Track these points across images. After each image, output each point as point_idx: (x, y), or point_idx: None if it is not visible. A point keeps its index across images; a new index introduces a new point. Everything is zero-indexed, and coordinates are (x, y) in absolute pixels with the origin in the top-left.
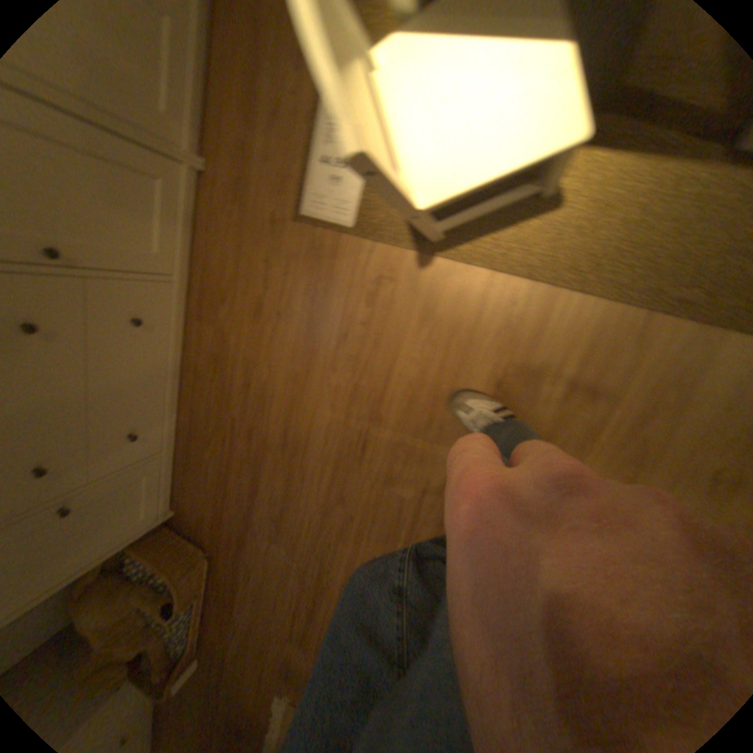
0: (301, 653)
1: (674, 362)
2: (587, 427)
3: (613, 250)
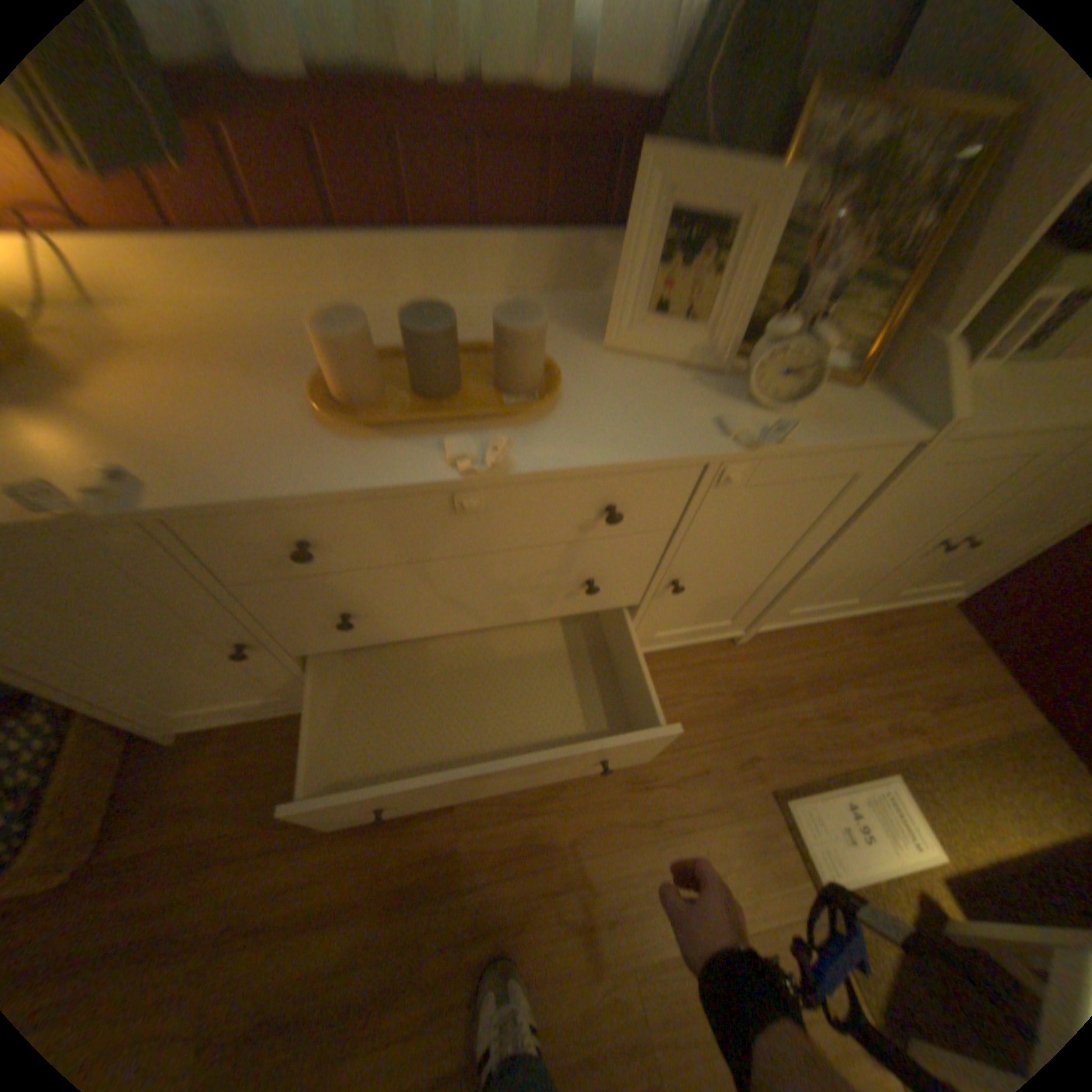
0: None
1: None
2: None
3: None
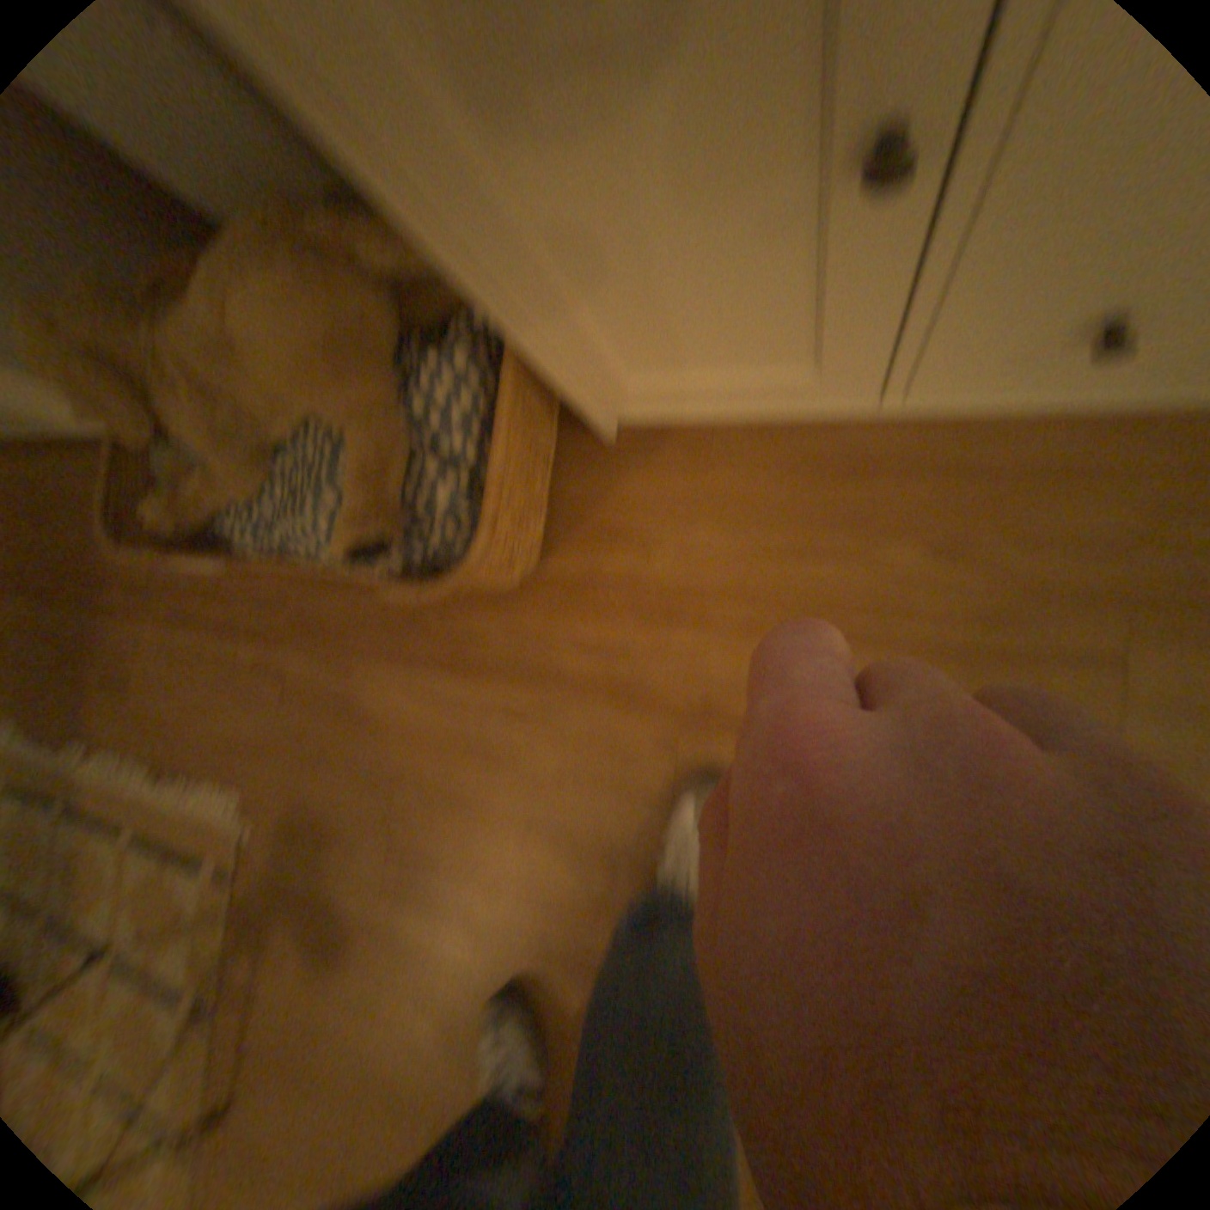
0: (379, 904)
1: None
2: None
3: None
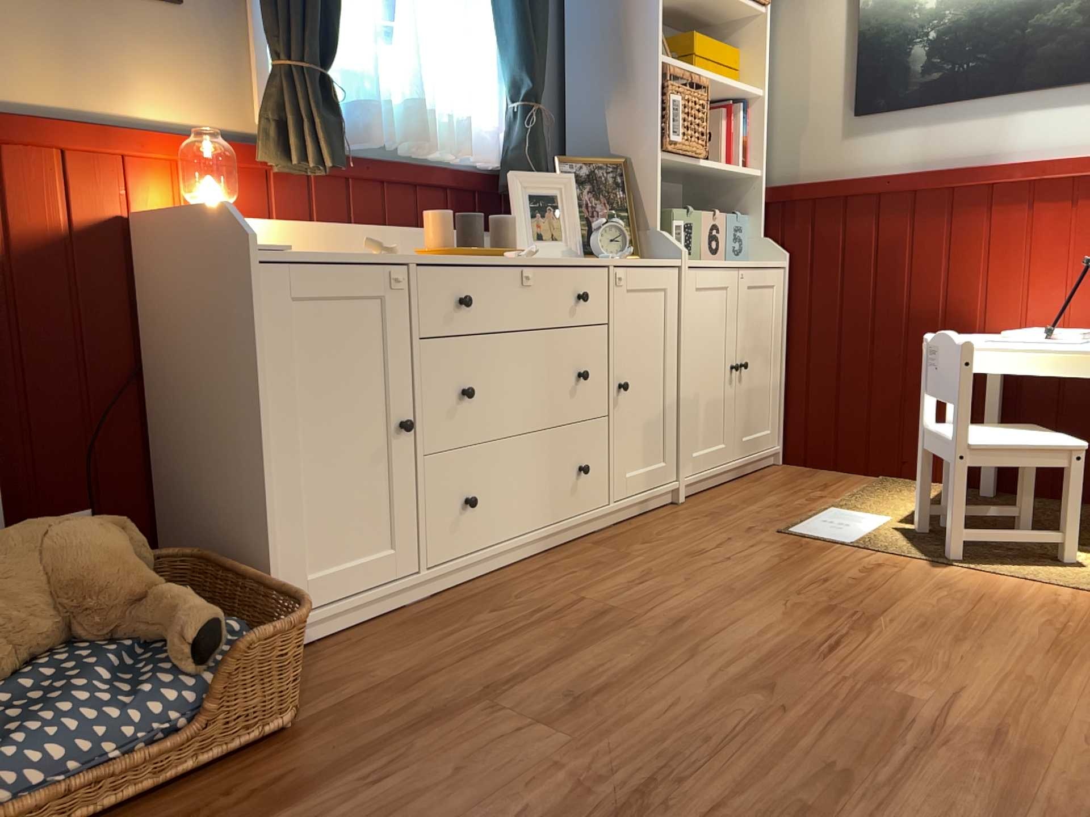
0: None
1: None
2: None
3: None
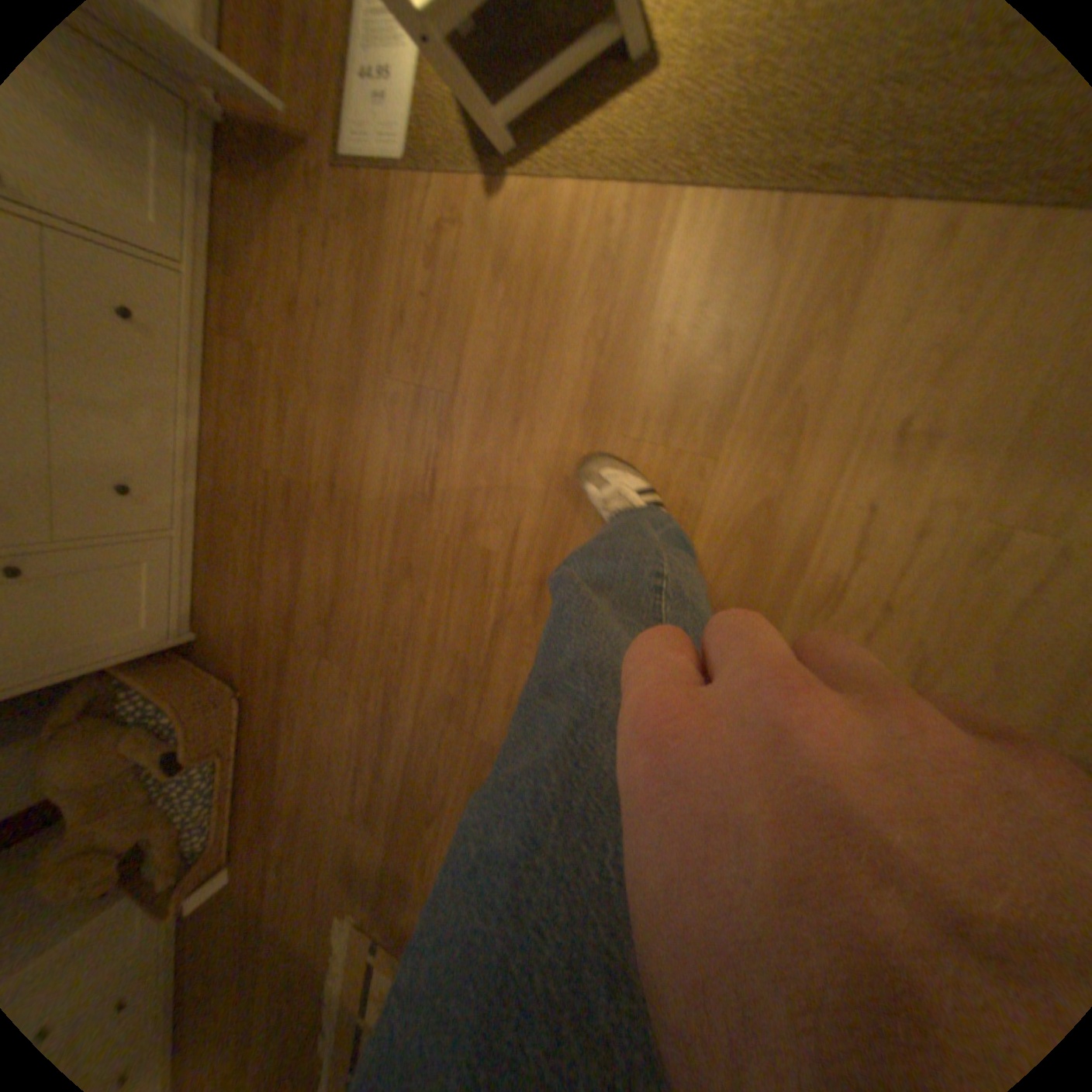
0: (368, 836)
1: (827, 266)
2: (723, 389)
3: (731, 115)
